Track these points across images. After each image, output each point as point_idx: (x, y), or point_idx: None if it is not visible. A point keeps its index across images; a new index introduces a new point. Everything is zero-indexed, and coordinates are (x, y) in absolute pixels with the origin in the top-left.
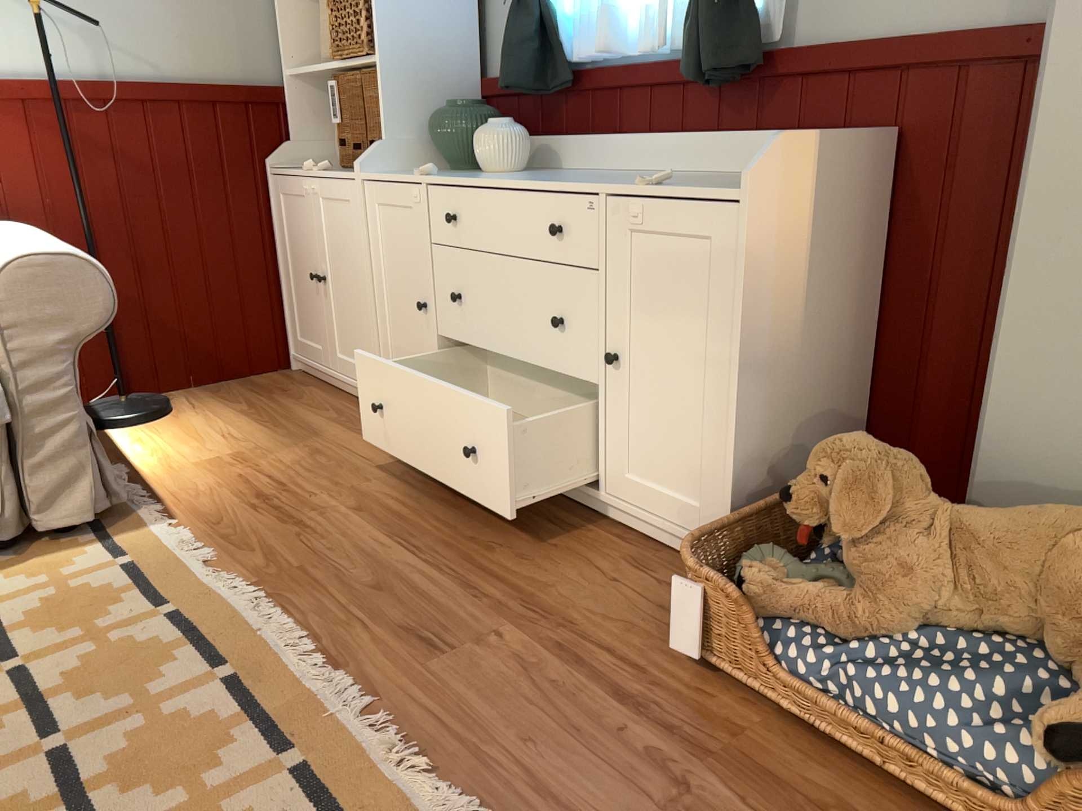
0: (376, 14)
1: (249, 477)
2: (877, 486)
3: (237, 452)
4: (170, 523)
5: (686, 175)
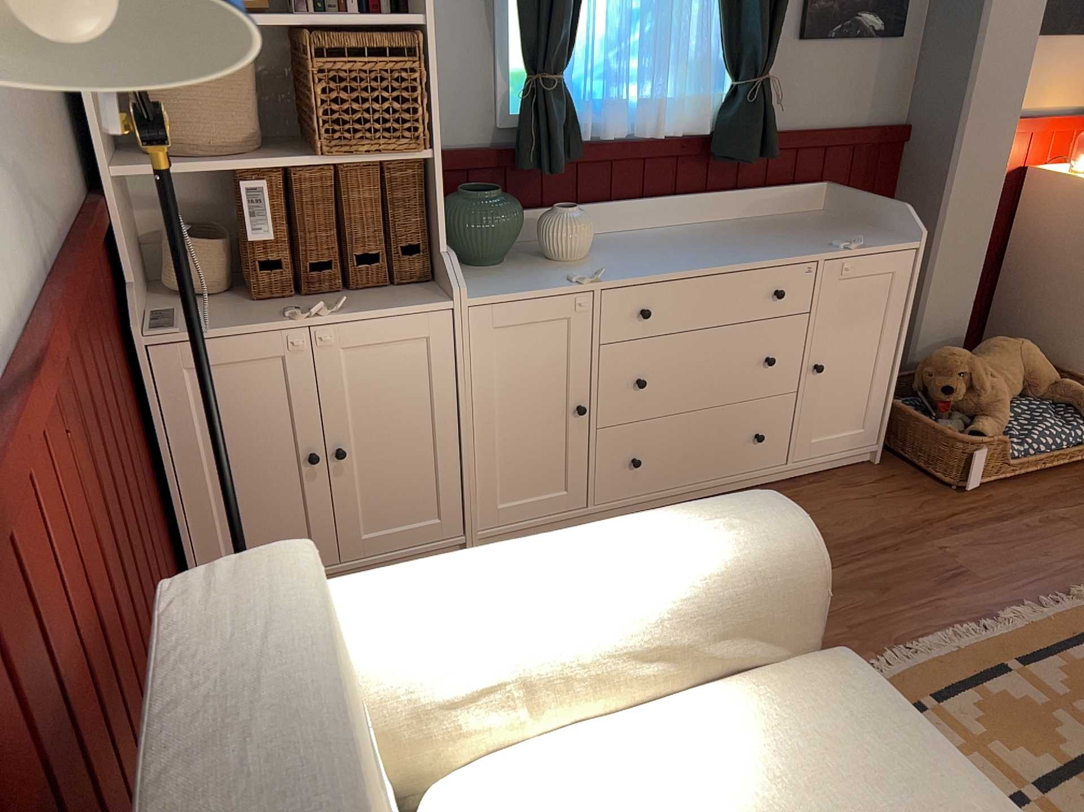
0: (432, 96)
1: None
2: (980, 365)
3: None
4: None
5: (715, 226)
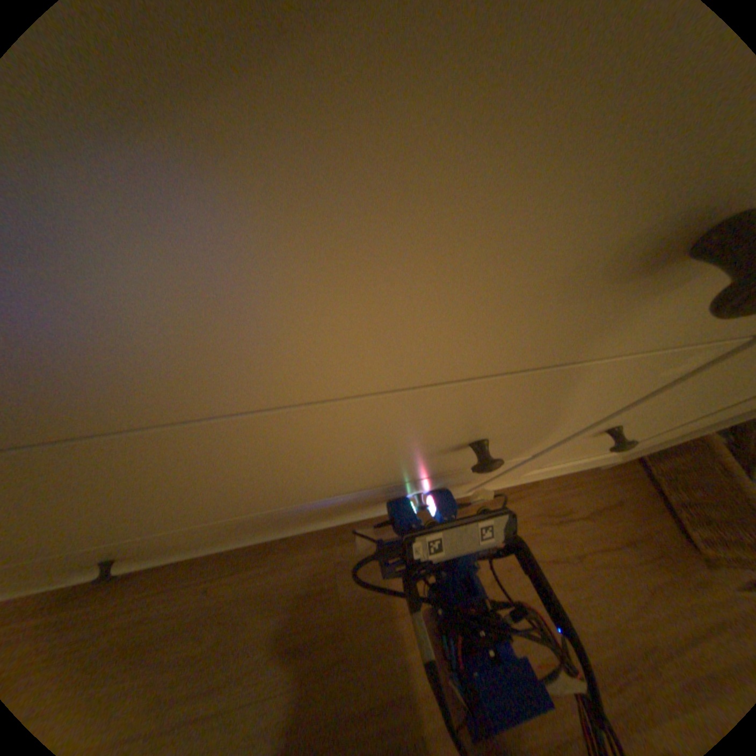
0: None
1: None
2: None
3: None
4: None
5: None
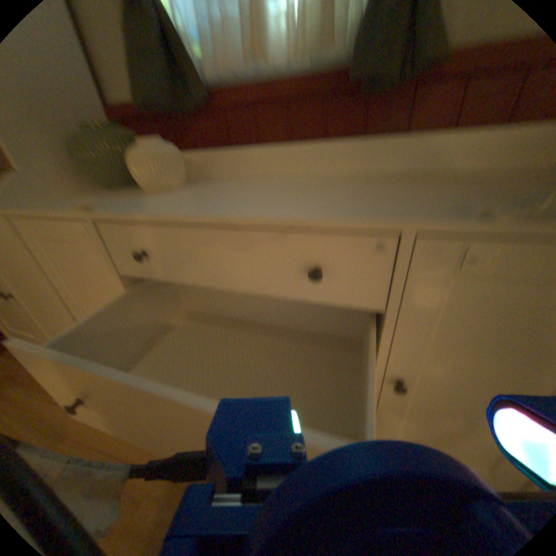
0: None
1: None
2: None
3: None
4: None
5: (356, 176)
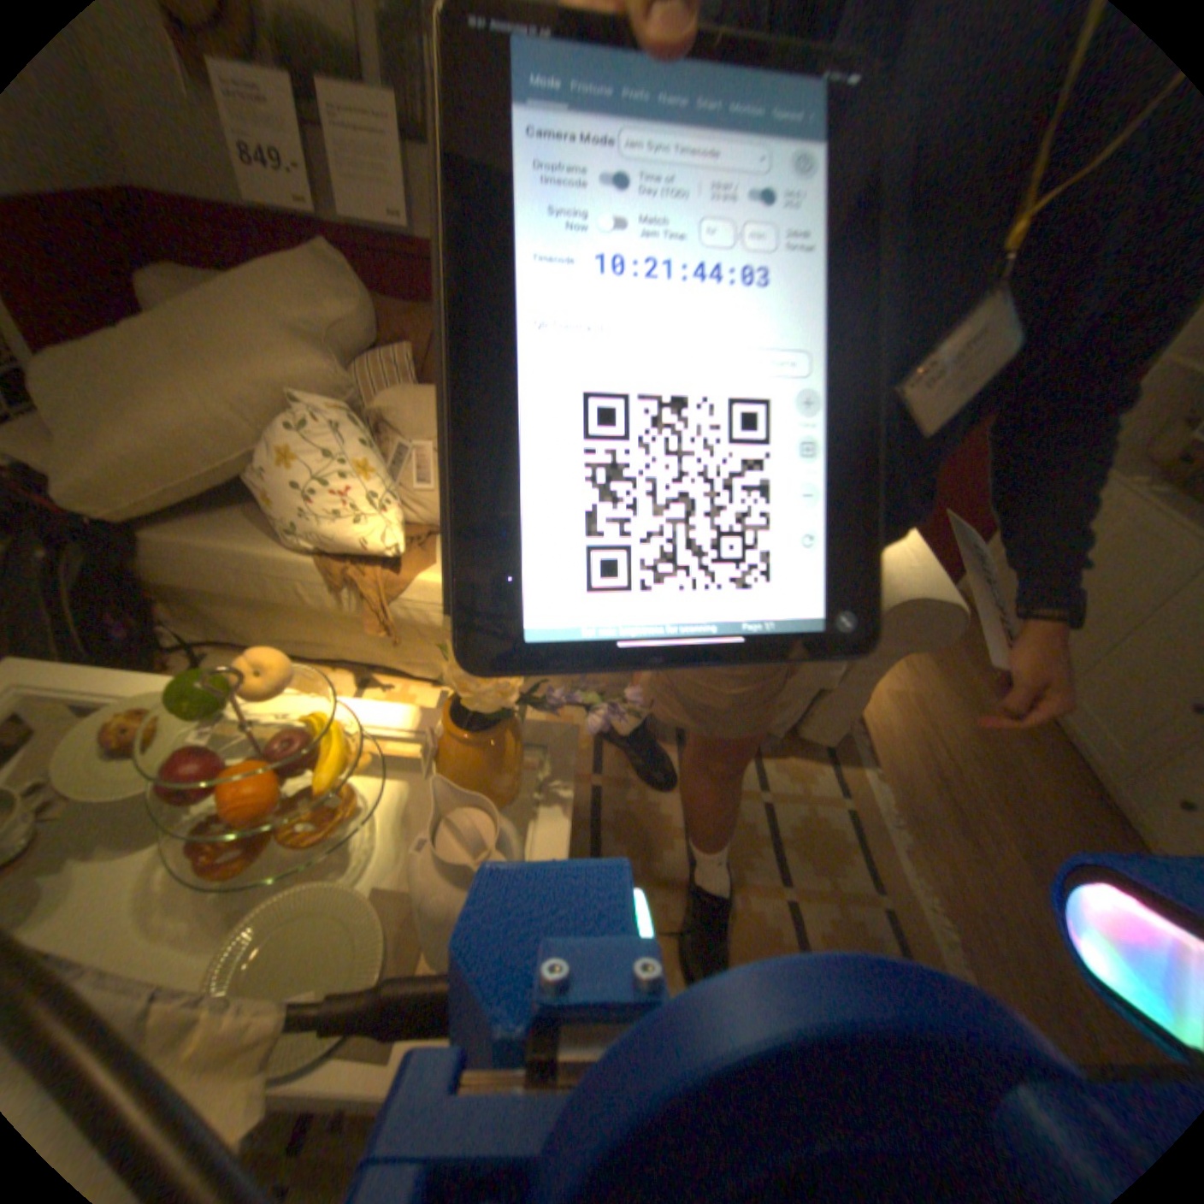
0: None
1: (931, 741)
2: None
3: (919, 695)
4: (878, 775)
5: None
